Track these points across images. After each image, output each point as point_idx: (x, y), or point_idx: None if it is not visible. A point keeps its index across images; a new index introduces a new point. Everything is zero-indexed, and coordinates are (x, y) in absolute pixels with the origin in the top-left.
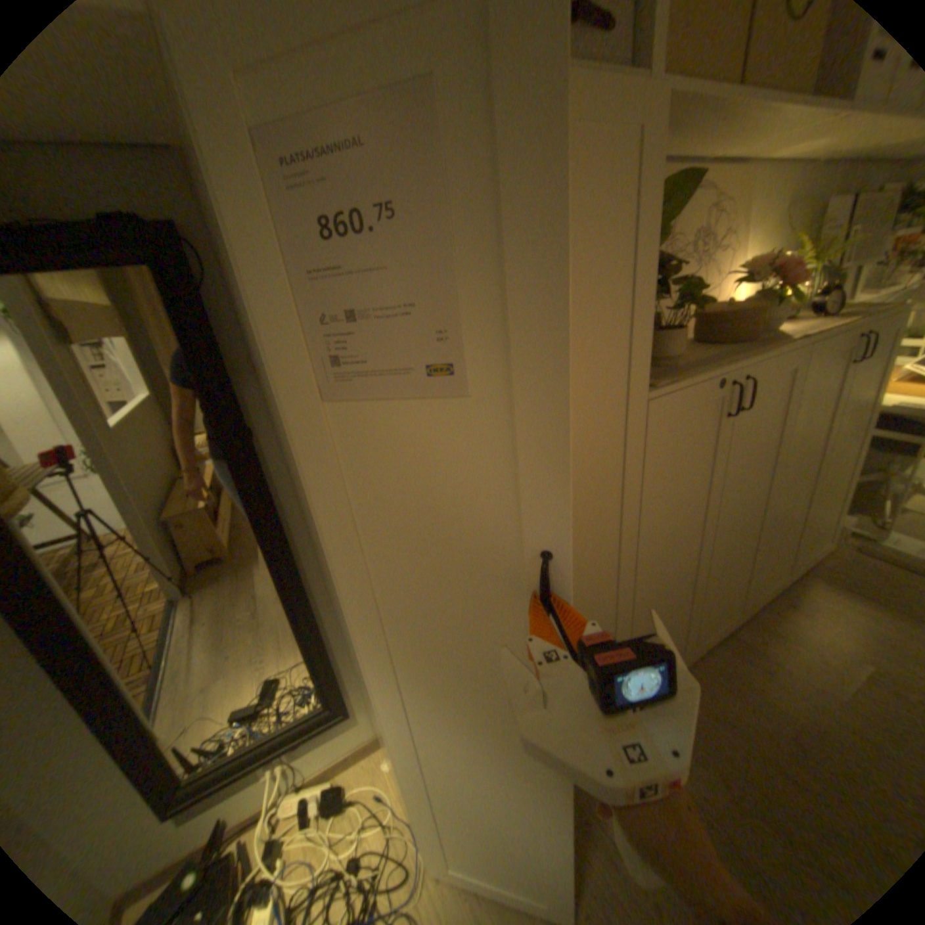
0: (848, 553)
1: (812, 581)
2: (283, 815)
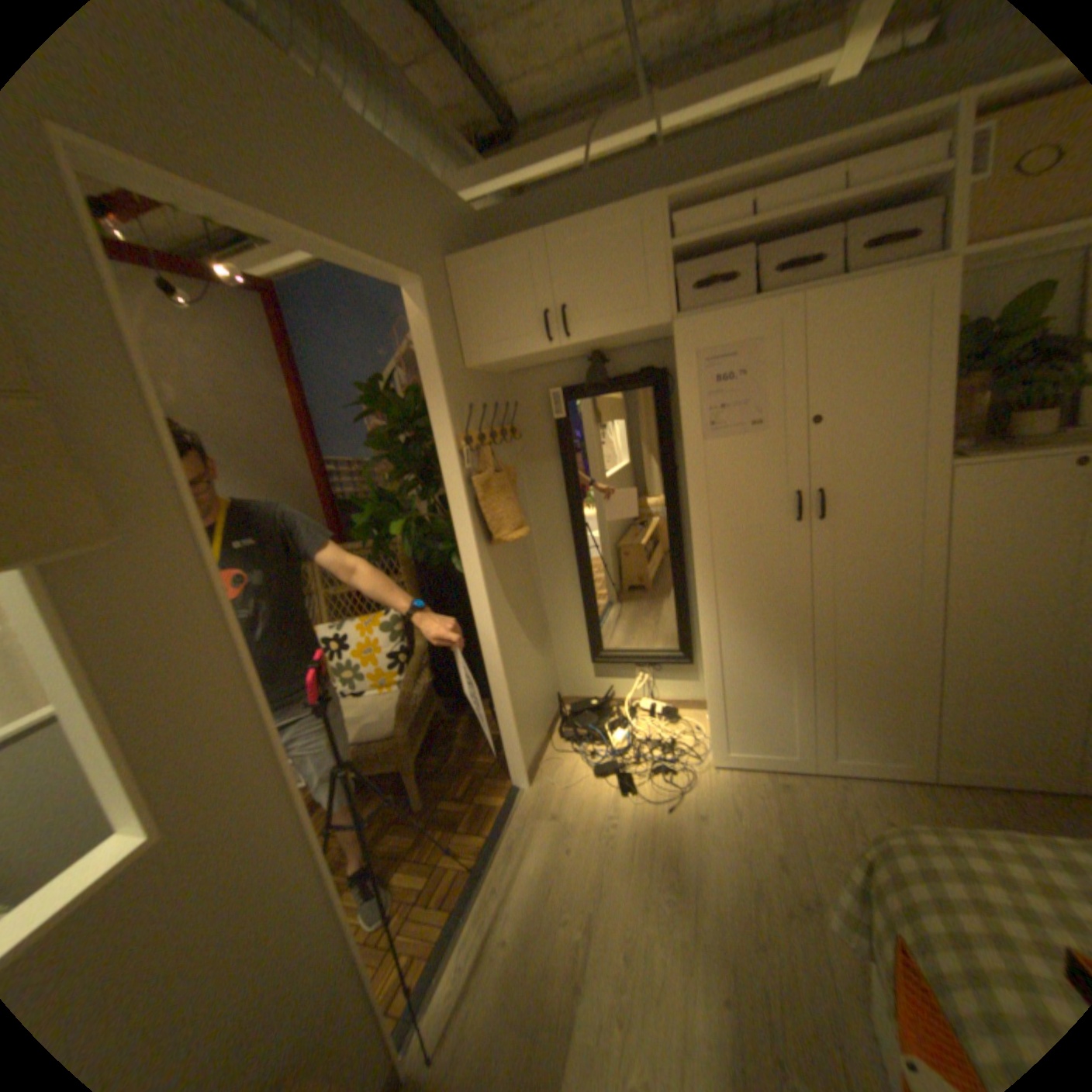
0: None
1: None
2: (643, 709)
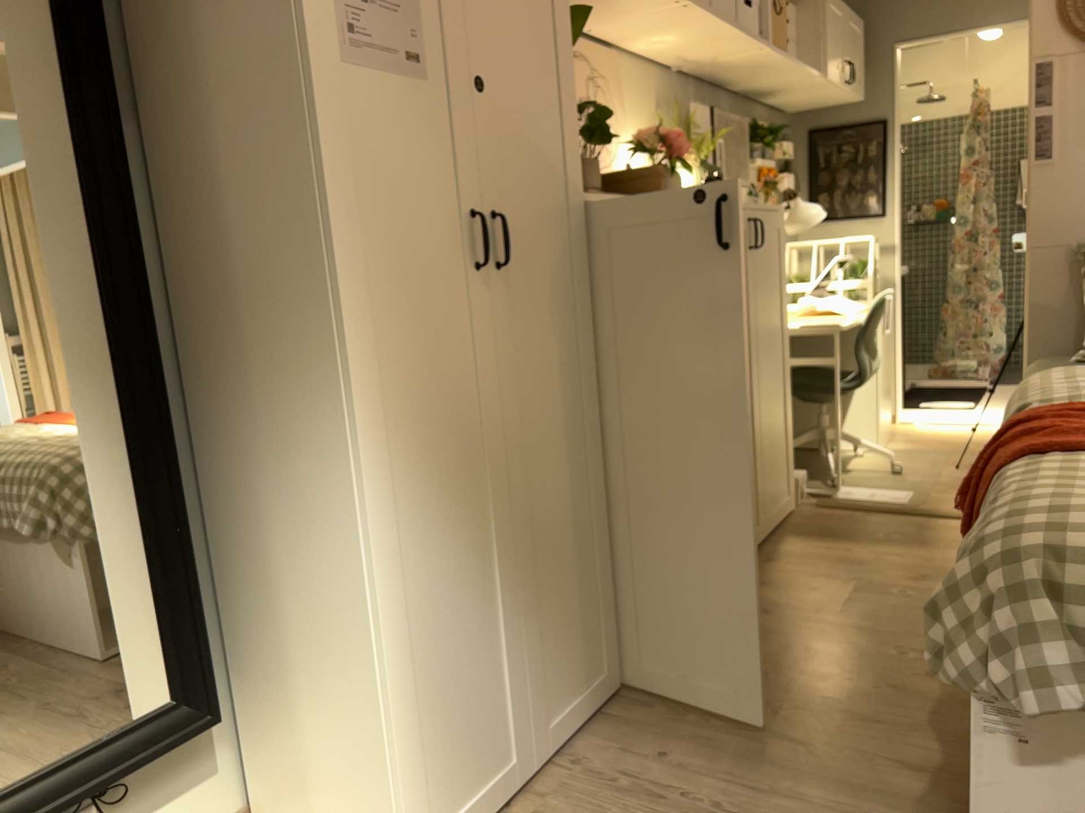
0: (806, 507)
1: (779, 534)
2: None
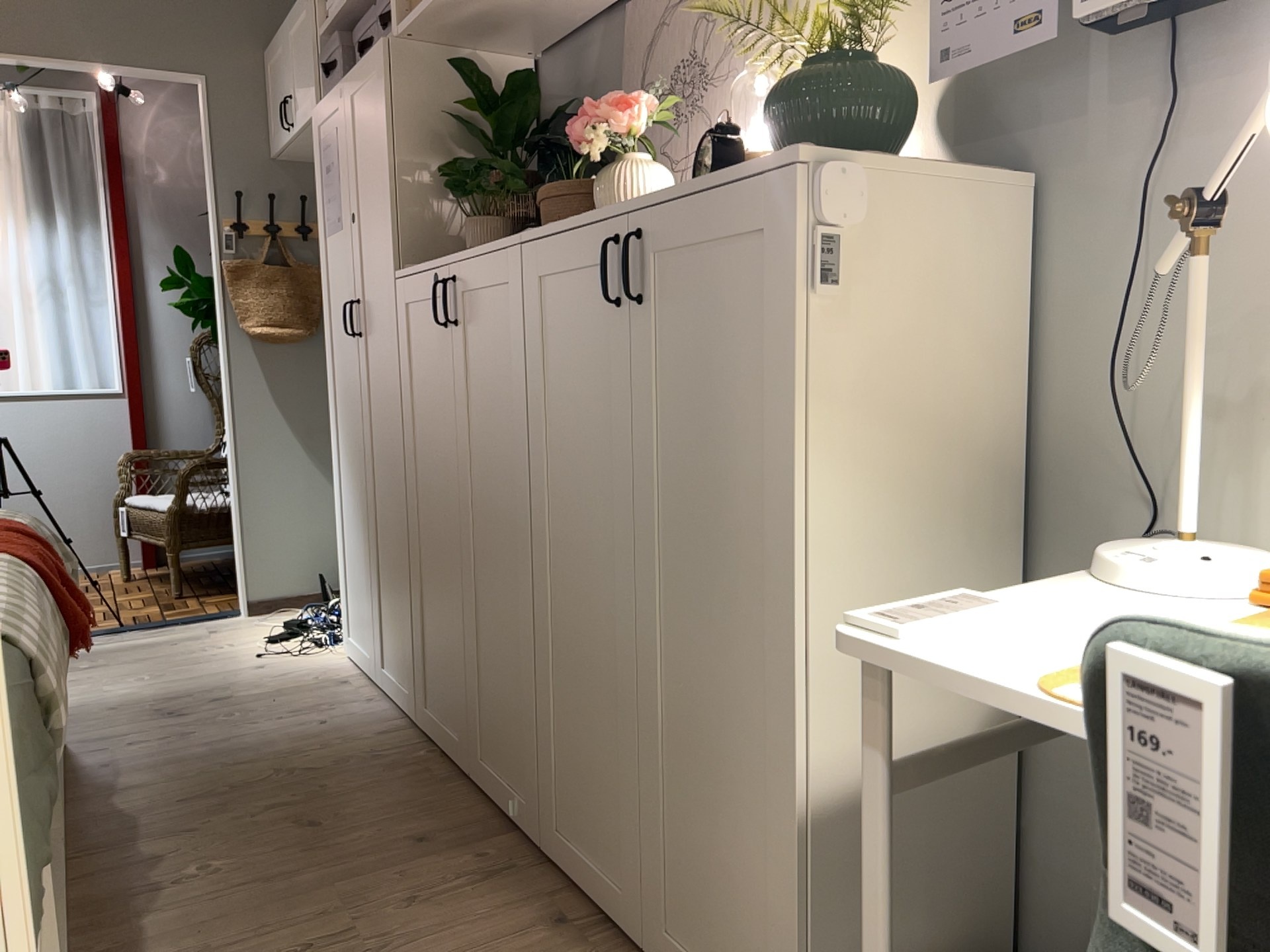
0: None
1: None
2: None
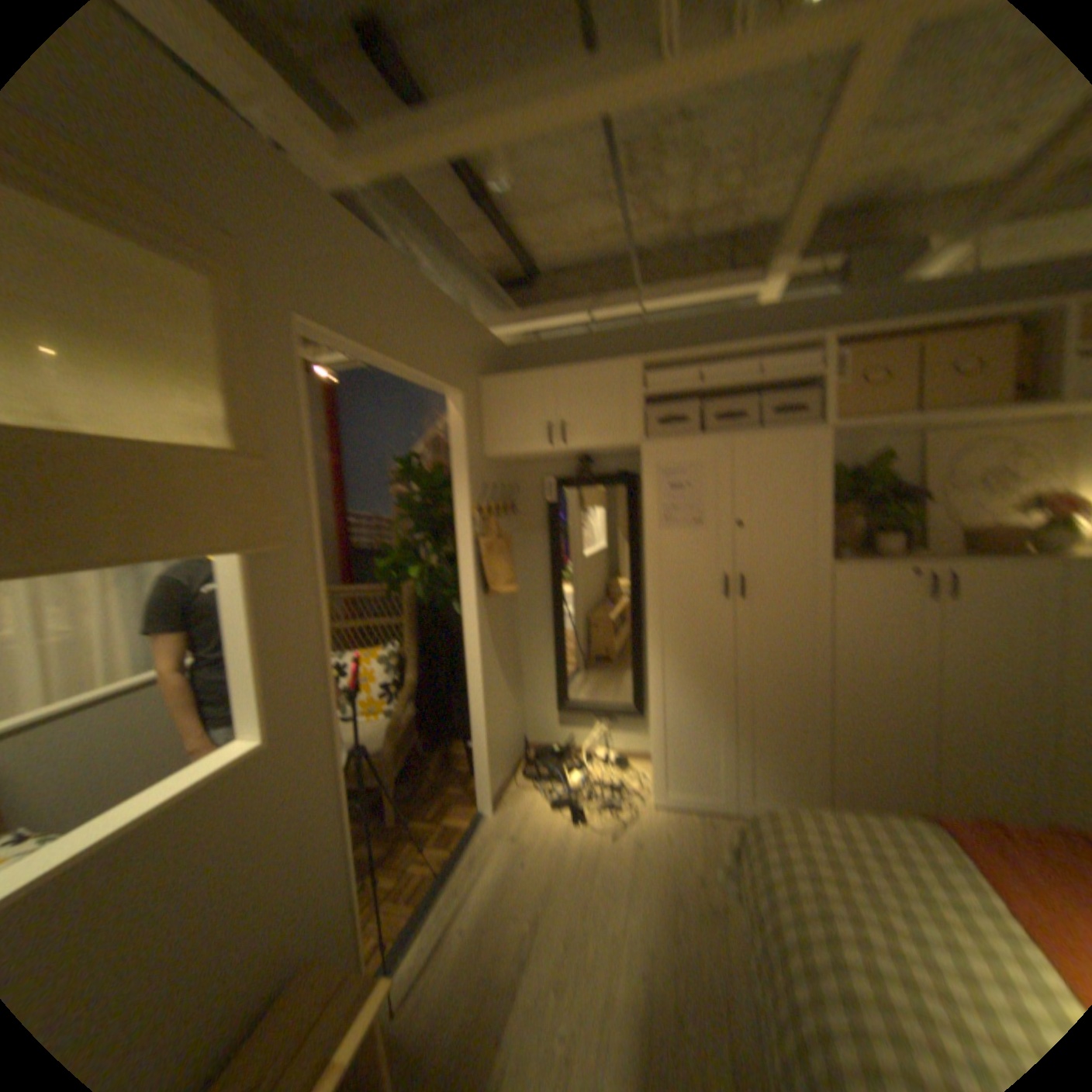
0: None
1: None
2: (597, 756)
